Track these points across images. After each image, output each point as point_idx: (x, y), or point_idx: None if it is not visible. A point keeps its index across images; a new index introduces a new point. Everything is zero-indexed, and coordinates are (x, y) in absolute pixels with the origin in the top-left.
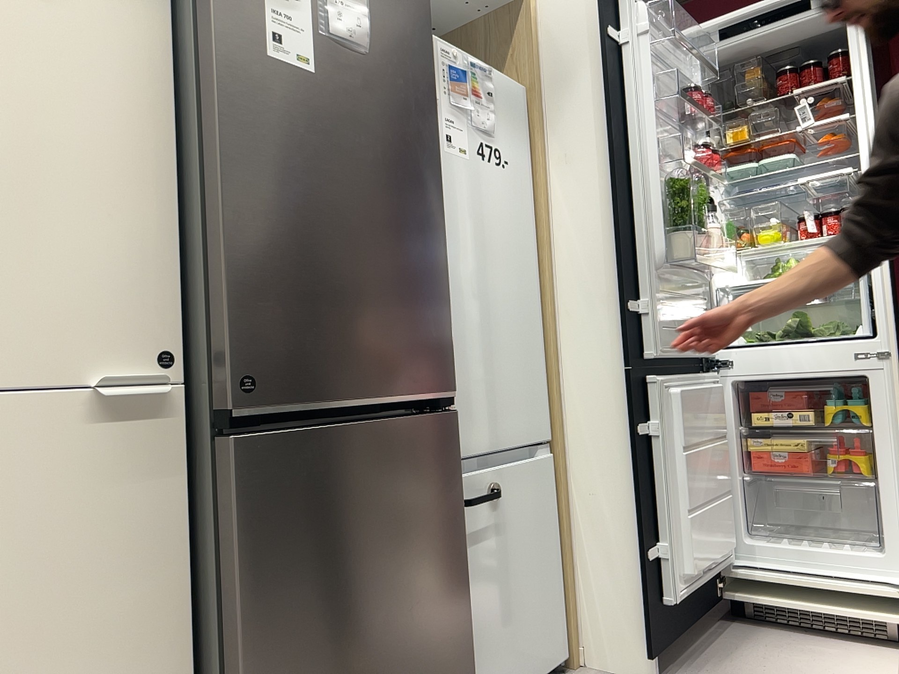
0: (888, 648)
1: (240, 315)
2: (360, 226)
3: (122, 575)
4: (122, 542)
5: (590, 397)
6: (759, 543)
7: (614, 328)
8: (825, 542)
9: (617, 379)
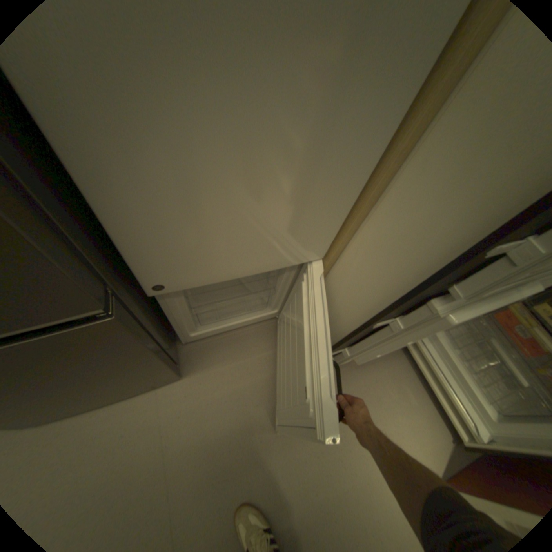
0: (441, 422)
1: None
2: None
3: None
4: None
5: (371, 258)
6: (442, 340)
7: (448, 236)
8: (480, 371)
9: (400, 276)
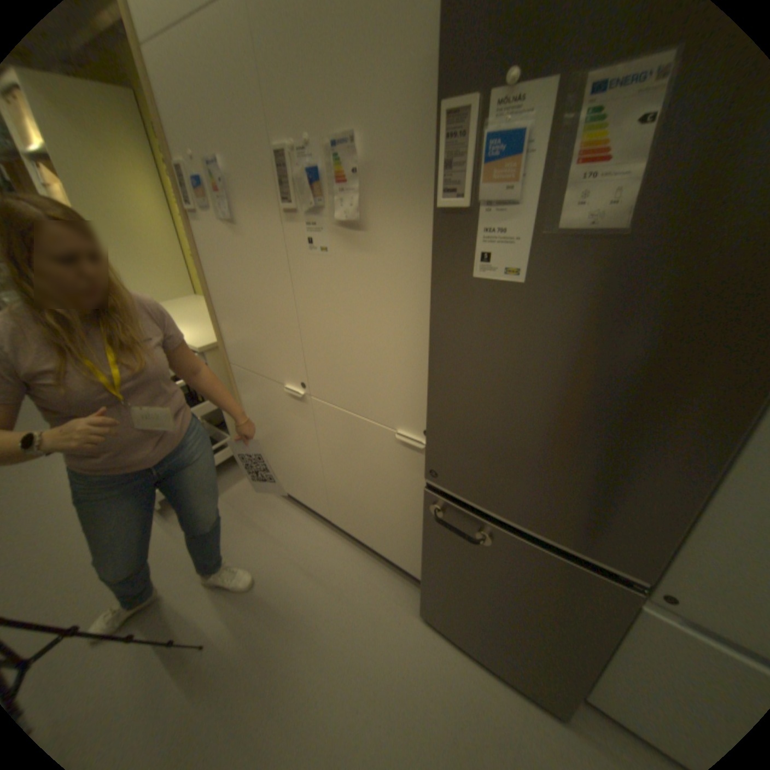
0: None
1: (435, 442)
2: (551, 419)
3: (408, 494)
4: (408, 484)
5: None
6: None
7: None
8: None
9: None
